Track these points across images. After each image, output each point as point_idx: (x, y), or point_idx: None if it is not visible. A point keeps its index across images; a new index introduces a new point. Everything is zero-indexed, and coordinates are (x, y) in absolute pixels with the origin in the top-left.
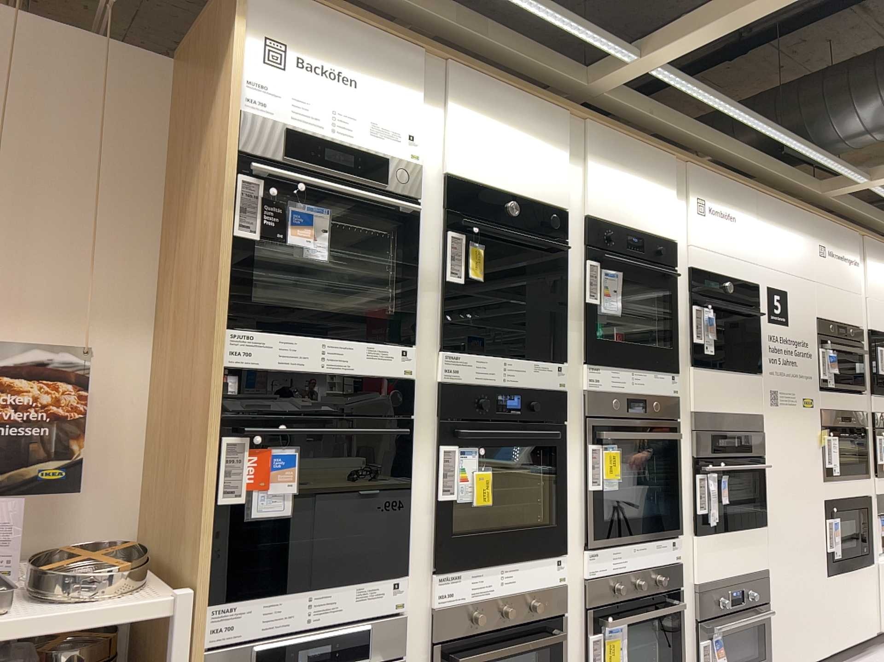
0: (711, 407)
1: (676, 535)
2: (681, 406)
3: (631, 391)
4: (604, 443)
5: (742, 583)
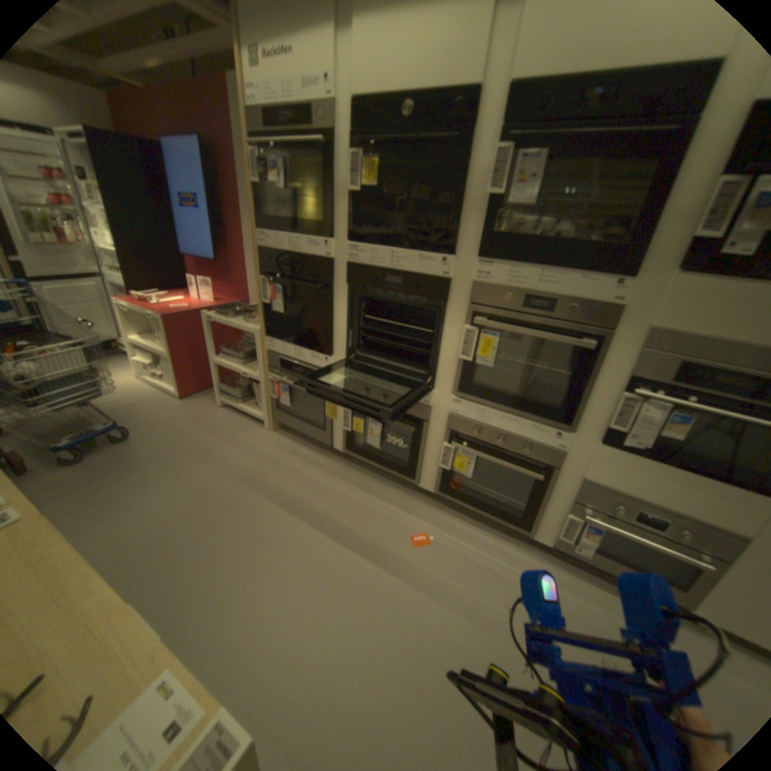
0: (703, 329)
1: (565, 431)
2: (633, 317)
3: (534, 289)
4: (485, 329)
5: (673, 520)
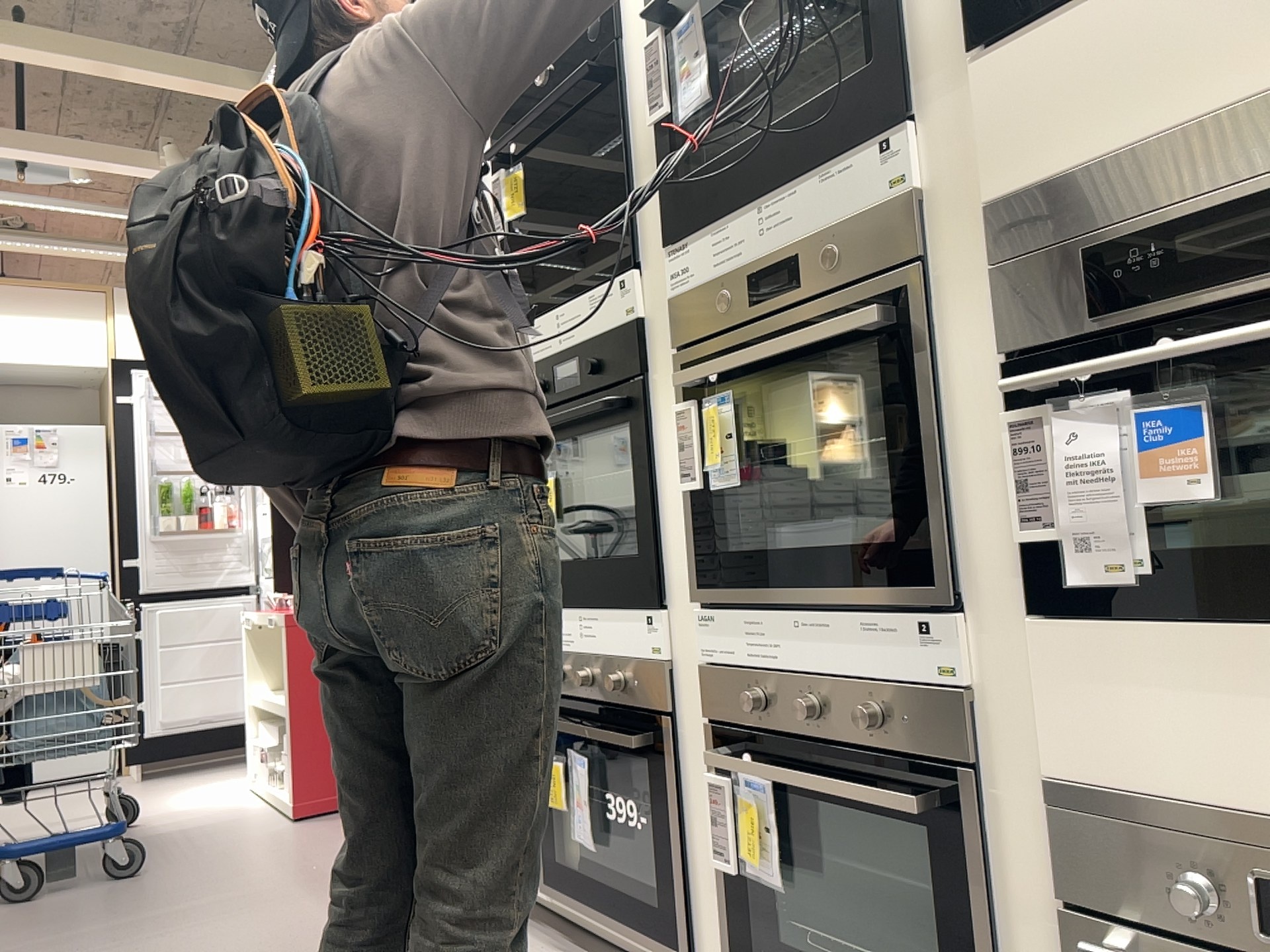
0: (1081, 147)
1: (933, 605)
2: (948, 208)
3: (758, 253)
4: (709, 393)
5: None
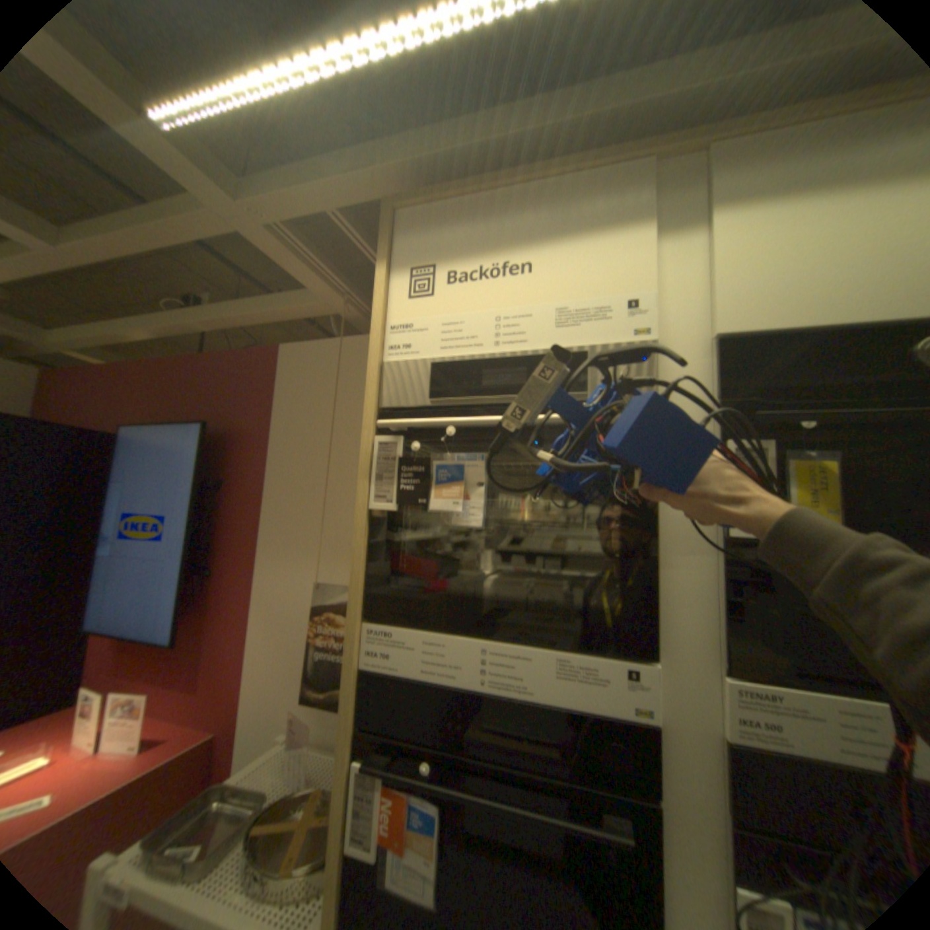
0: None
1: None
2: None
3: None
4: None
5: None
